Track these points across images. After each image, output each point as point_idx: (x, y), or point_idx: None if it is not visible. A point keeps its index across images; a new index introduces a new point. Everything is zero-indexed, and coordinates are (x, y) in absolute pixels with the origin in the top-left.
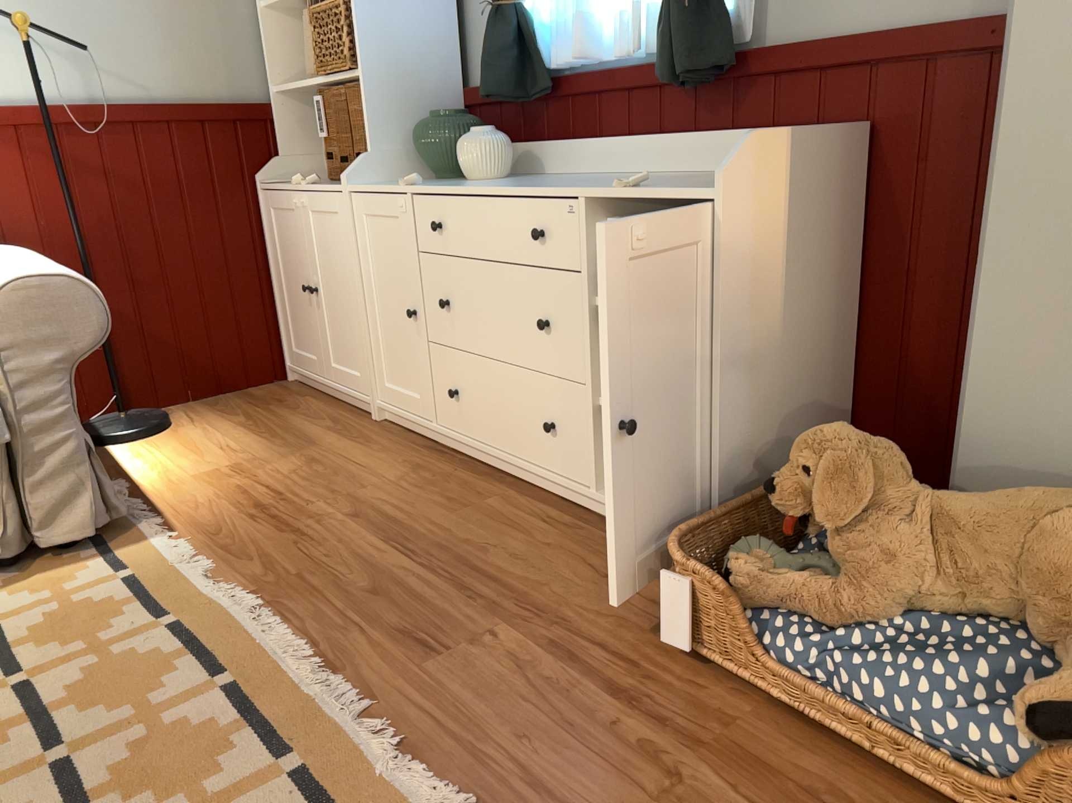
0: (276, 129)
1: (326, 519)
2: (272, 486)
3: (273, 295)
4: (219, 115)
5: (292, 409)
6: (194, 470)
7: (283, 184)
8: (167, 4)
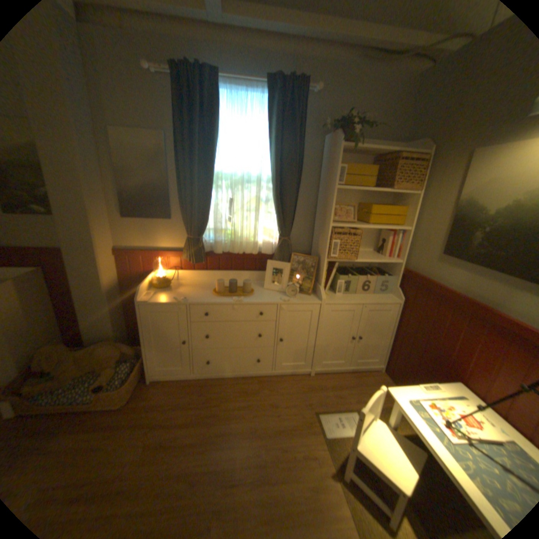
0: None
1: None
2: None
3: None
4: None
5: None
6: None
7: None
8: None
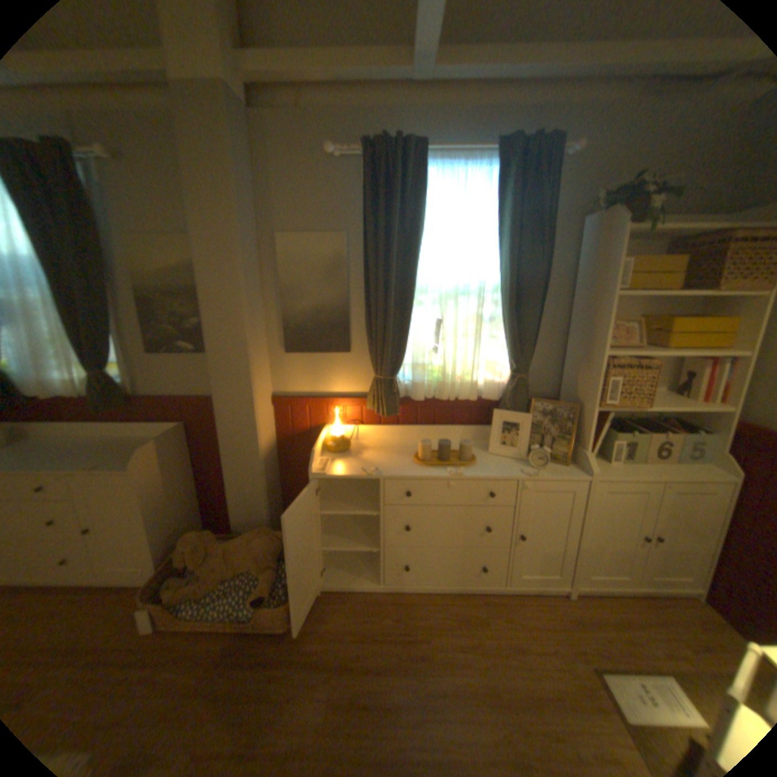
0: None
1: None
2: None
3: None
4: None
5: None
6: None
7: None
8: None
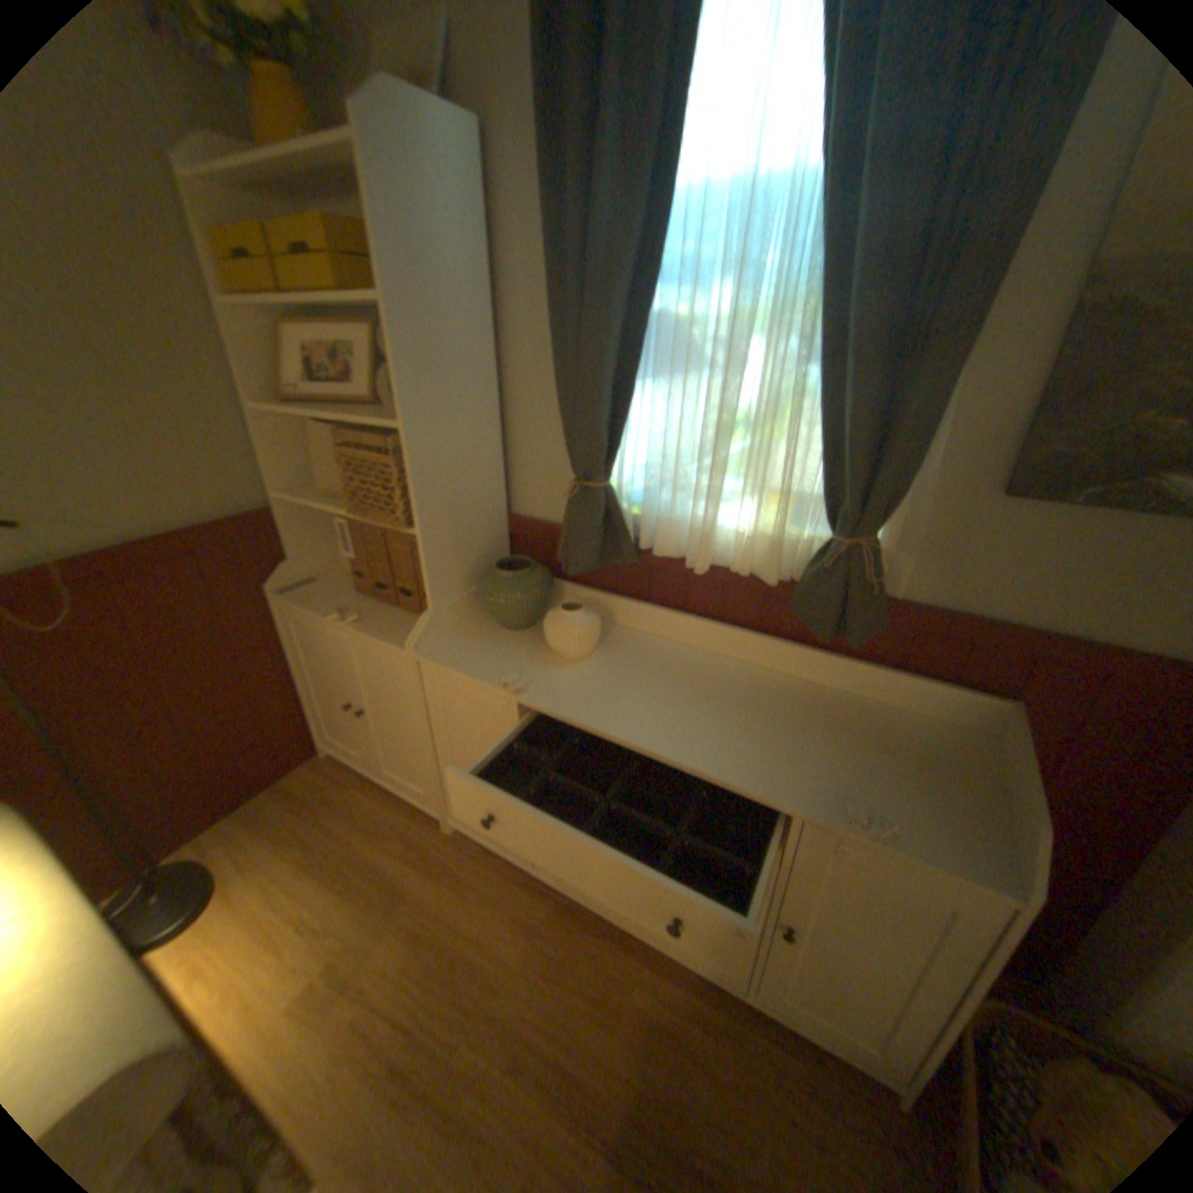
0: (279, 530)
1: (486, 1090)
2: (392, 1018)
3: (295, 689)
4: (210, 533)
5: (346, 820)
6: (279, 994)
7: (299, 593)
8: (116, 415)
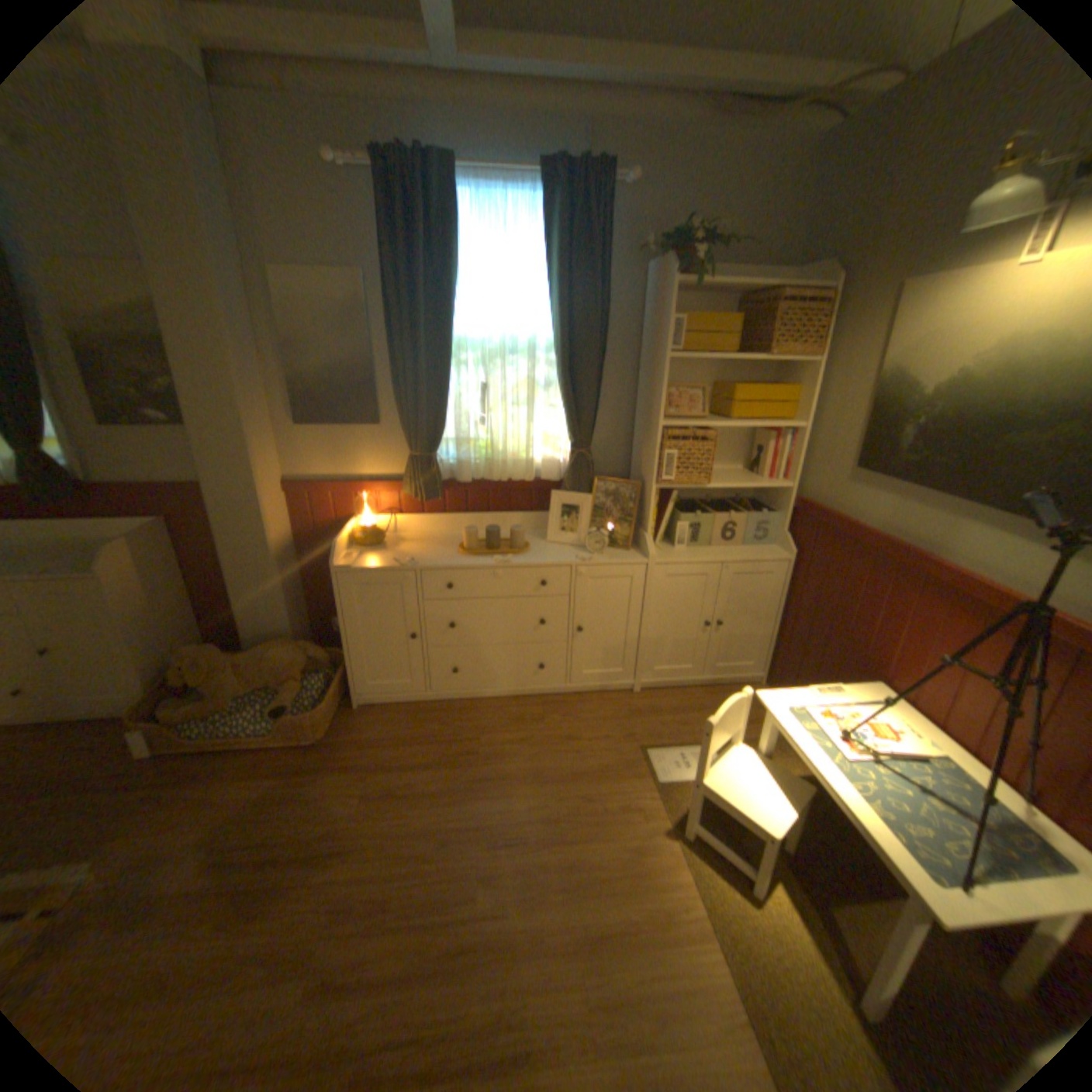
0: None
1: None
2: None
3: None
4: None
5: None
6: None
7: None
8: None
